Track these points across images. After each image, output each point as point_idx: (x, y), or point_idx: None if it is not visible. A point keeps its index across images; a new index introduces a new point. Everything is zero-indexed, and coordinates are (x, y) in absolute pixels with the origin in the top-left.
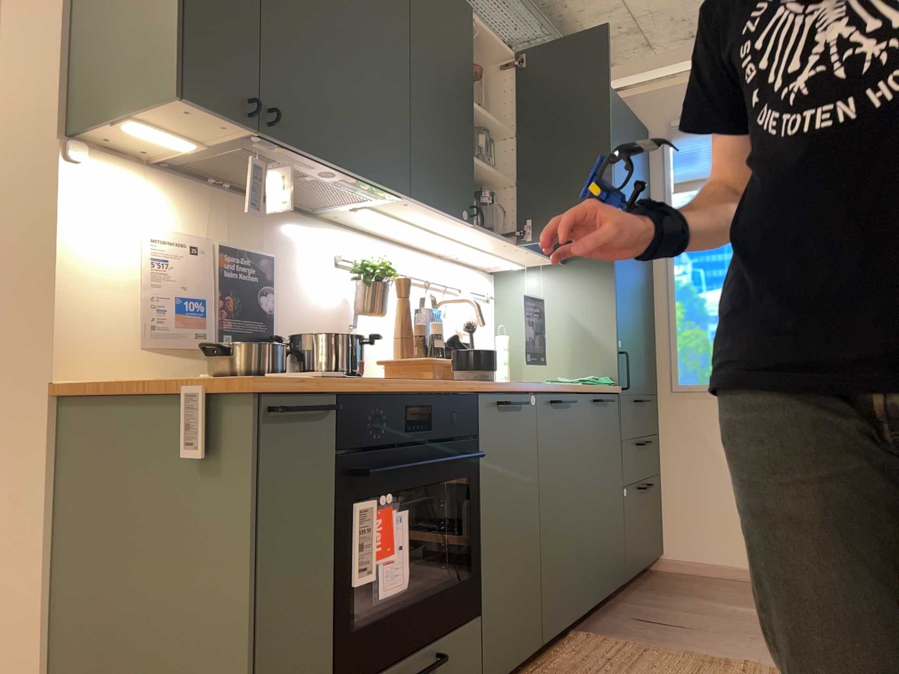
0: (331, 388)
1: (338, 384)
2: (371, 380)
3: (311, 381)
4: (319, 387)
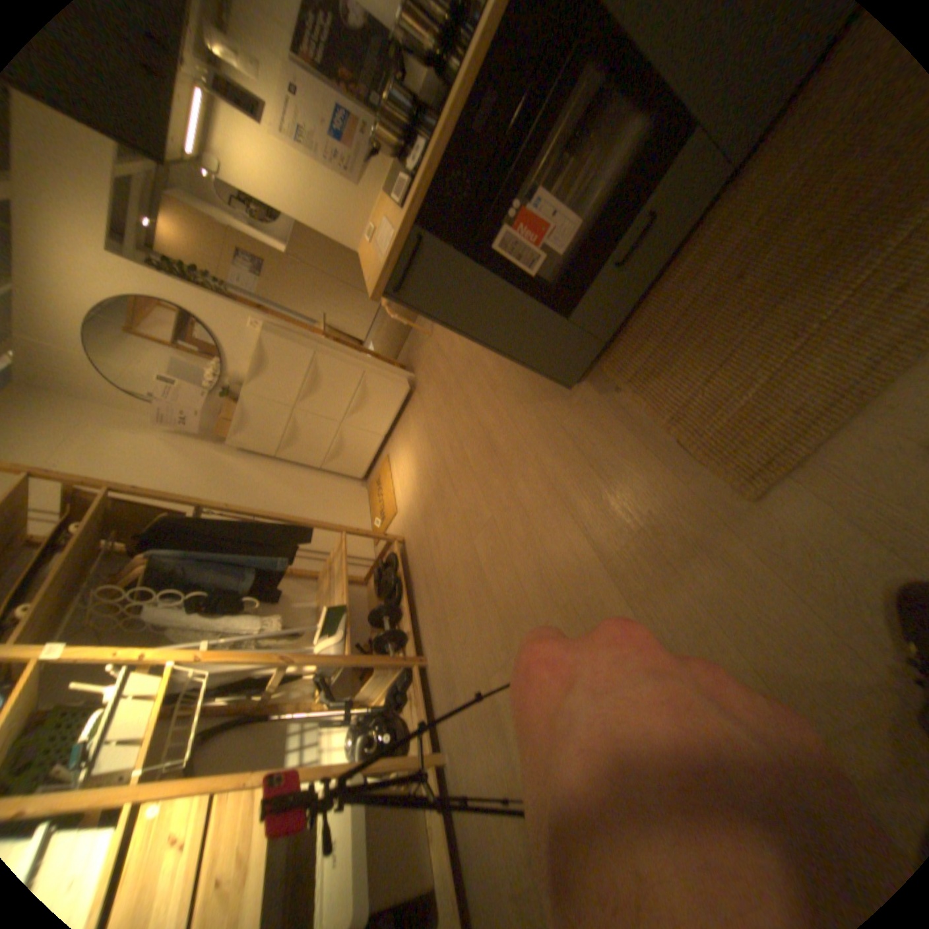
0: (407, 218)
1: (405, 221)
2: (426, 149)
3: (395, 232)
4: (399, 240)
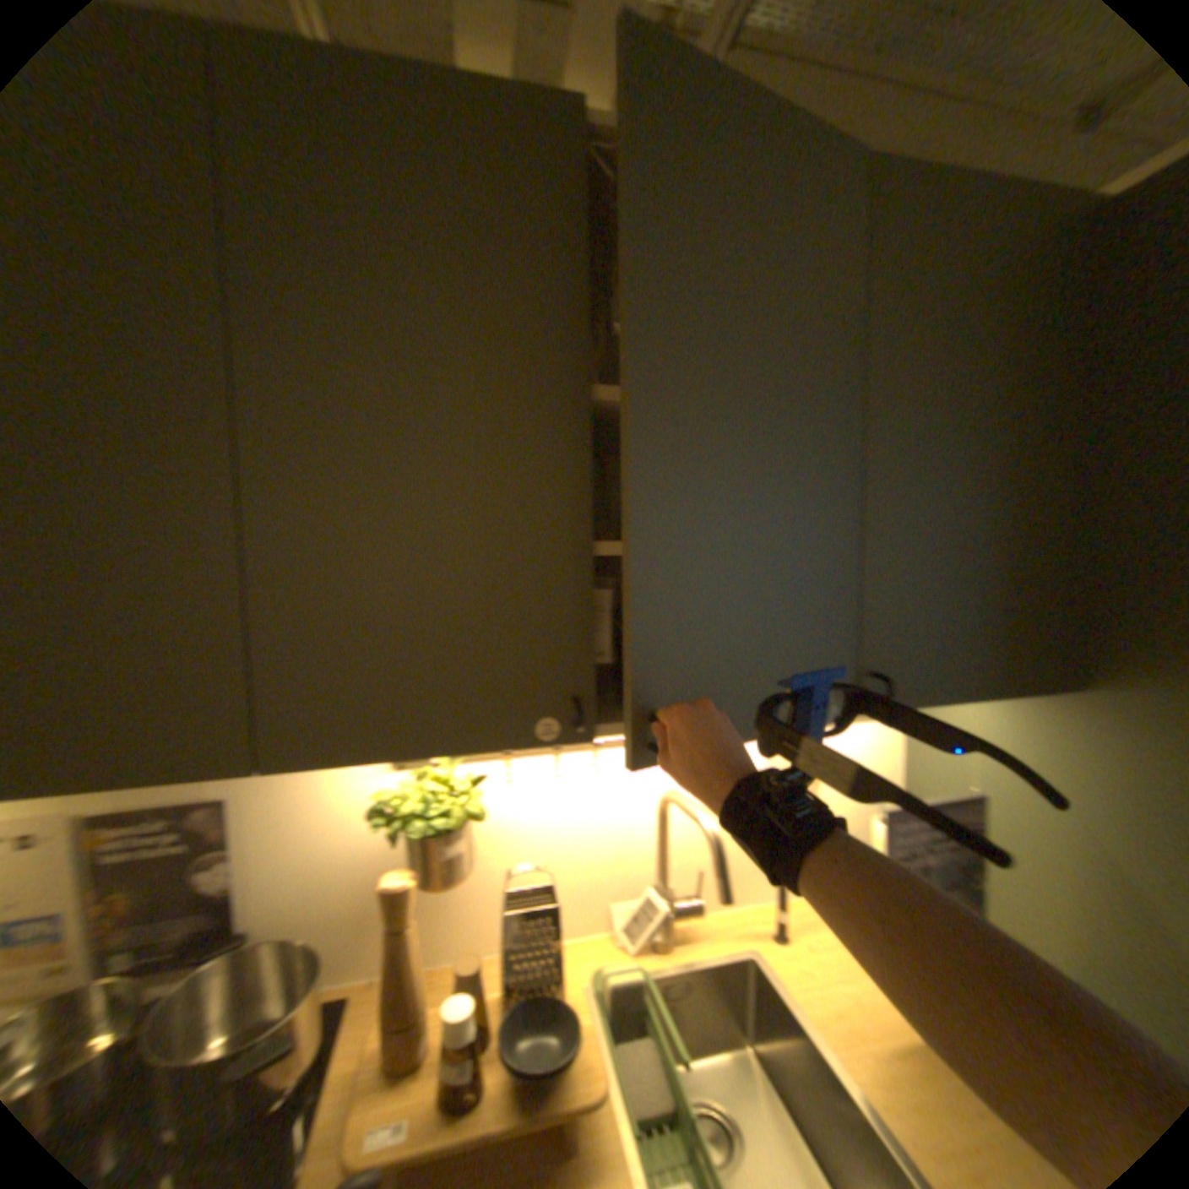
0: None
1: None
2: None
3: None
4: None
